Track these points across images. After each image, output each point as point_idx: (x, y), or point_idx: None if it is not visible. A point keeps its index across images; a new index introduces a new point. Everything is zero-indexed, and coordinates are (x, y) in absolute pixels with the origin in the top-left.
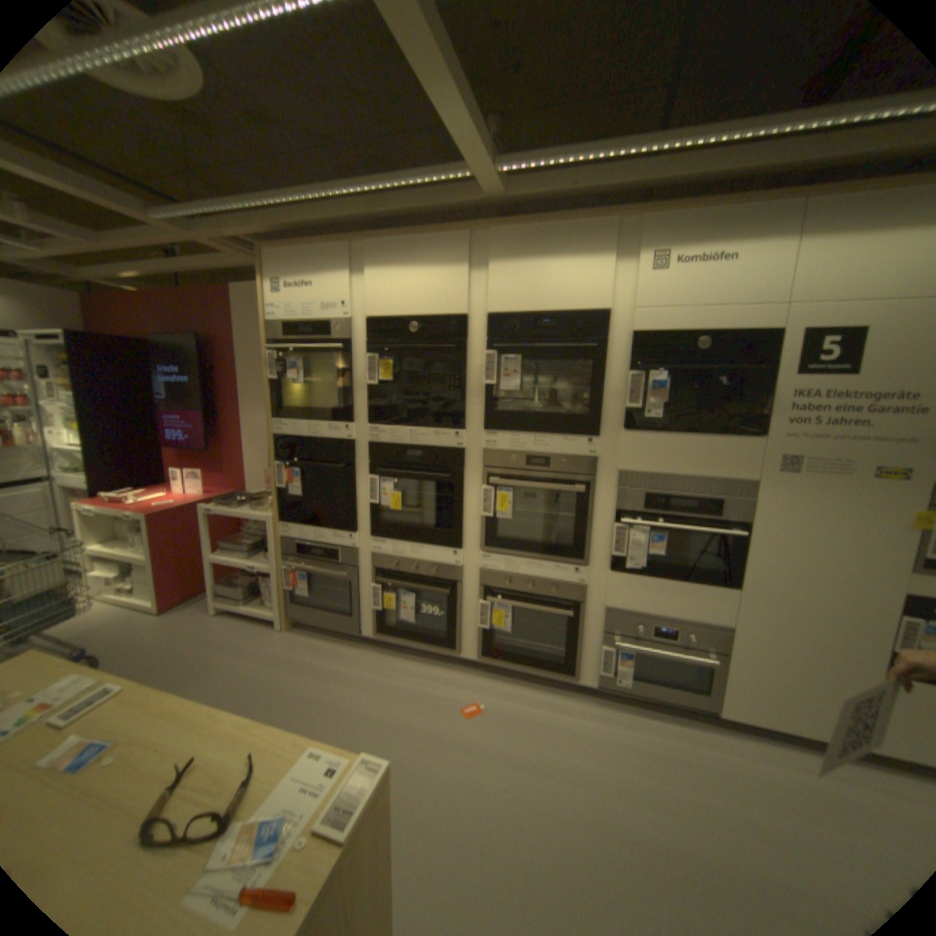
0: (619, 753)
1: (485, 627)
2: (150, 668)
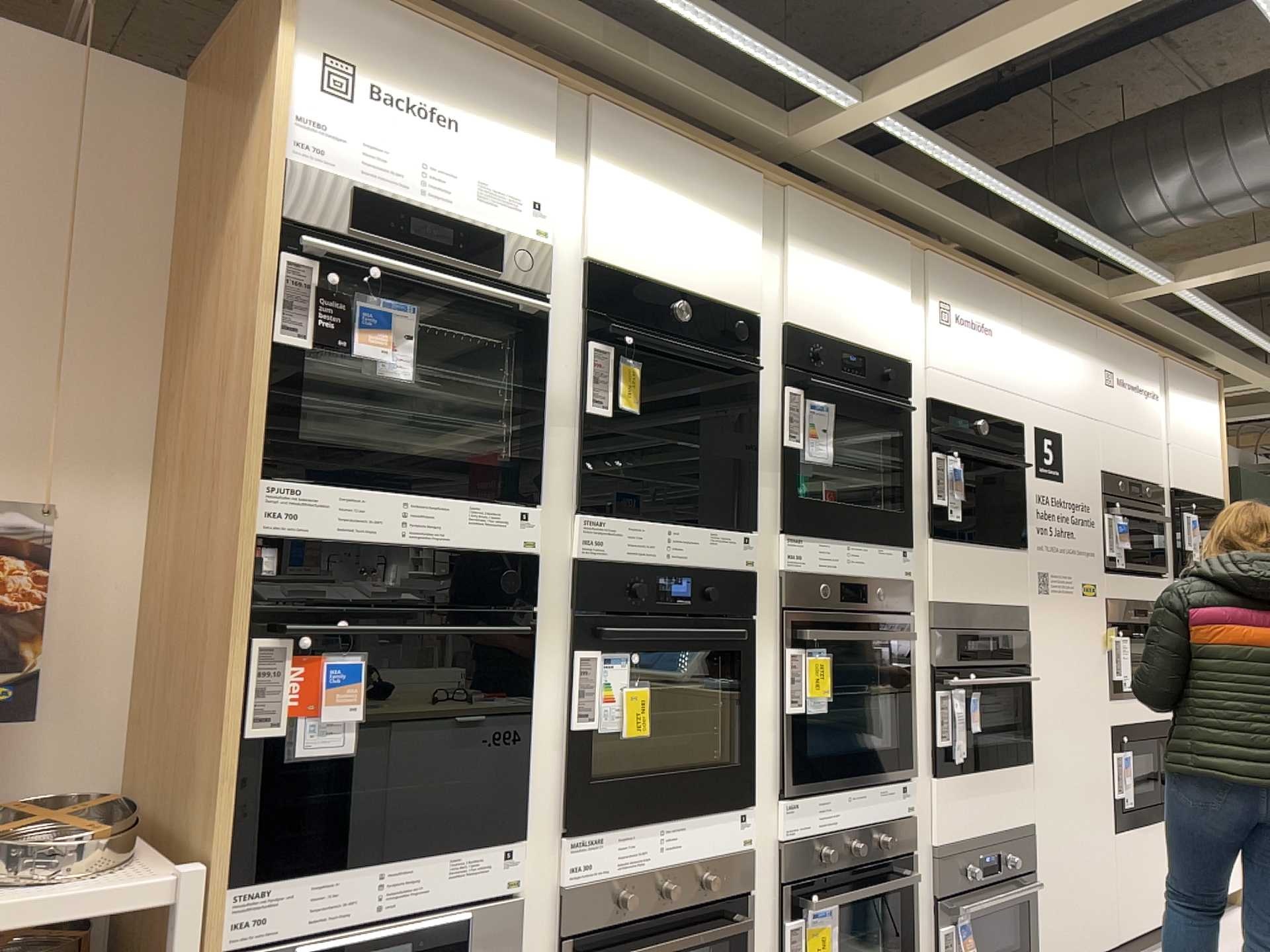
0: None
1: None
2: None
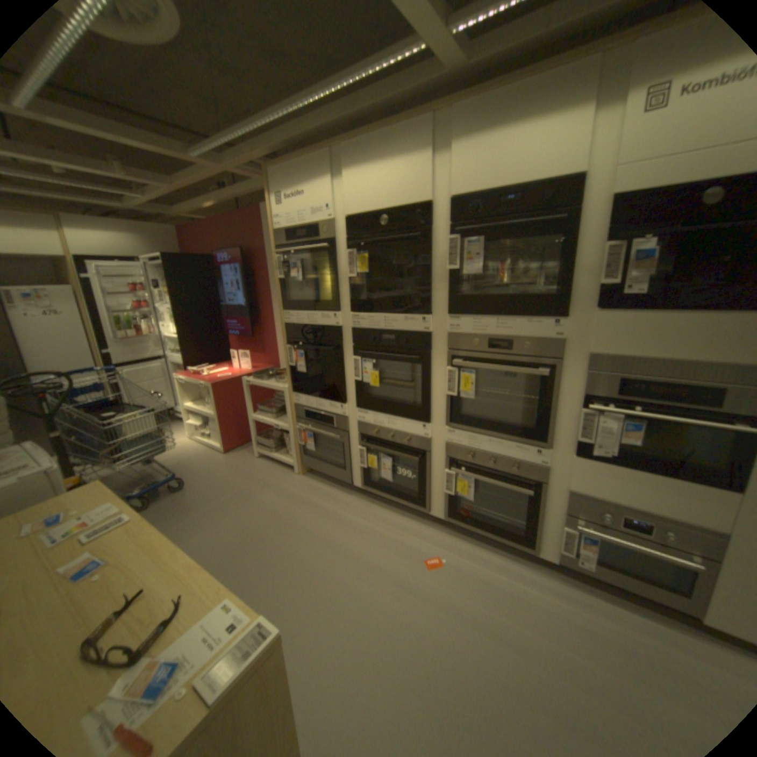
0: (574, 632)
1: (451, 492)
2: (213, 490)
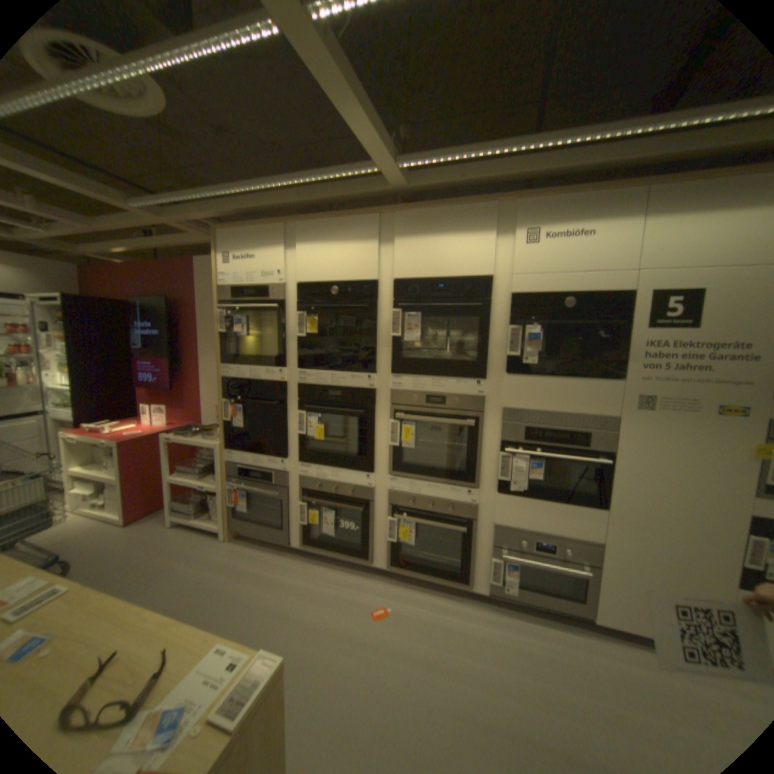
0: (506, 654)
1: (393, 540)
2: (113, 572)
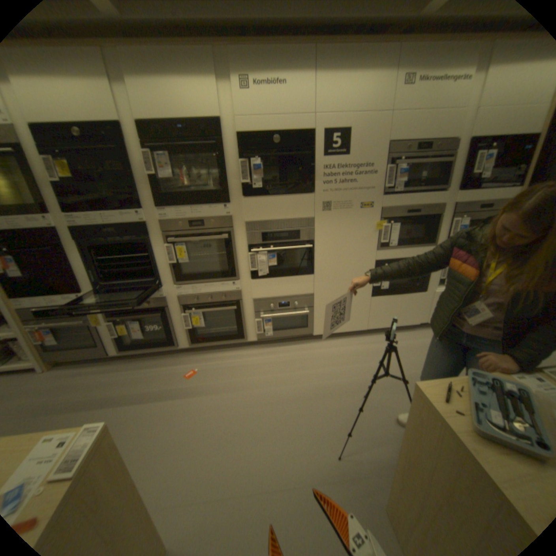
0: (269, 367)
1: (188, 328)
2: None
